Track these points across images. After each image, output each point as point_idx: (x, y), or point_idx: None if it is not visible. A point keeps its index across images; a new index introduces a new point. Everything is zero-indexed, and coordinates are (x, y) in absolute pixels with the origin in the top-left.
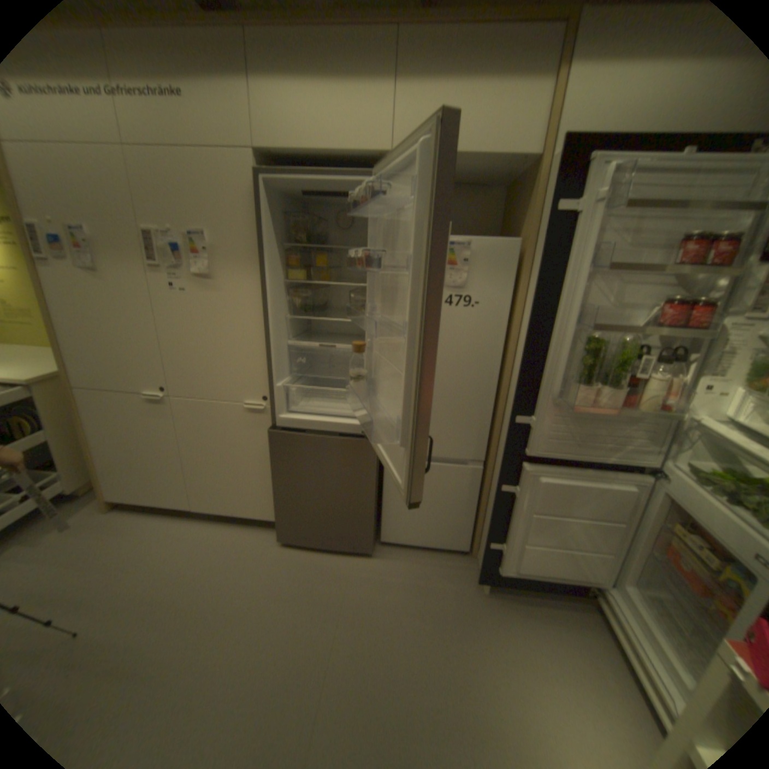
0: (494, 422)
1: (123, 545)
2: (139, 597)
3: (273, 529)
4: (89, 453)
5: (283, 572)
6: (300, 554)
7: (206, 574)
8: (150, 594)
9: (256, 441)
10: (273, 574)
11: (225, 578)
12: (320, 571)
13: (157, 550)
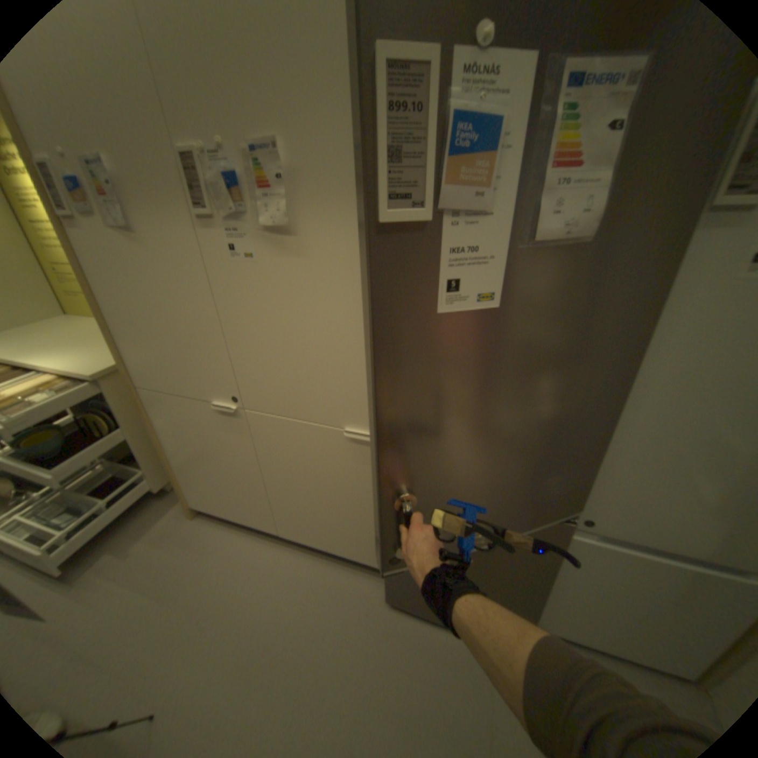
0: None
1: (207, 571)
2: (222, 665)
3: (377, 573)
4: (167, 460)
5: (397, 659)
6: (417, 628)
7: (299, 642)
8: (235, 664)
9: (360, 479)
10: (385, 661)
11: (323, 653)
12: (449, 669)
13: (243, 588)
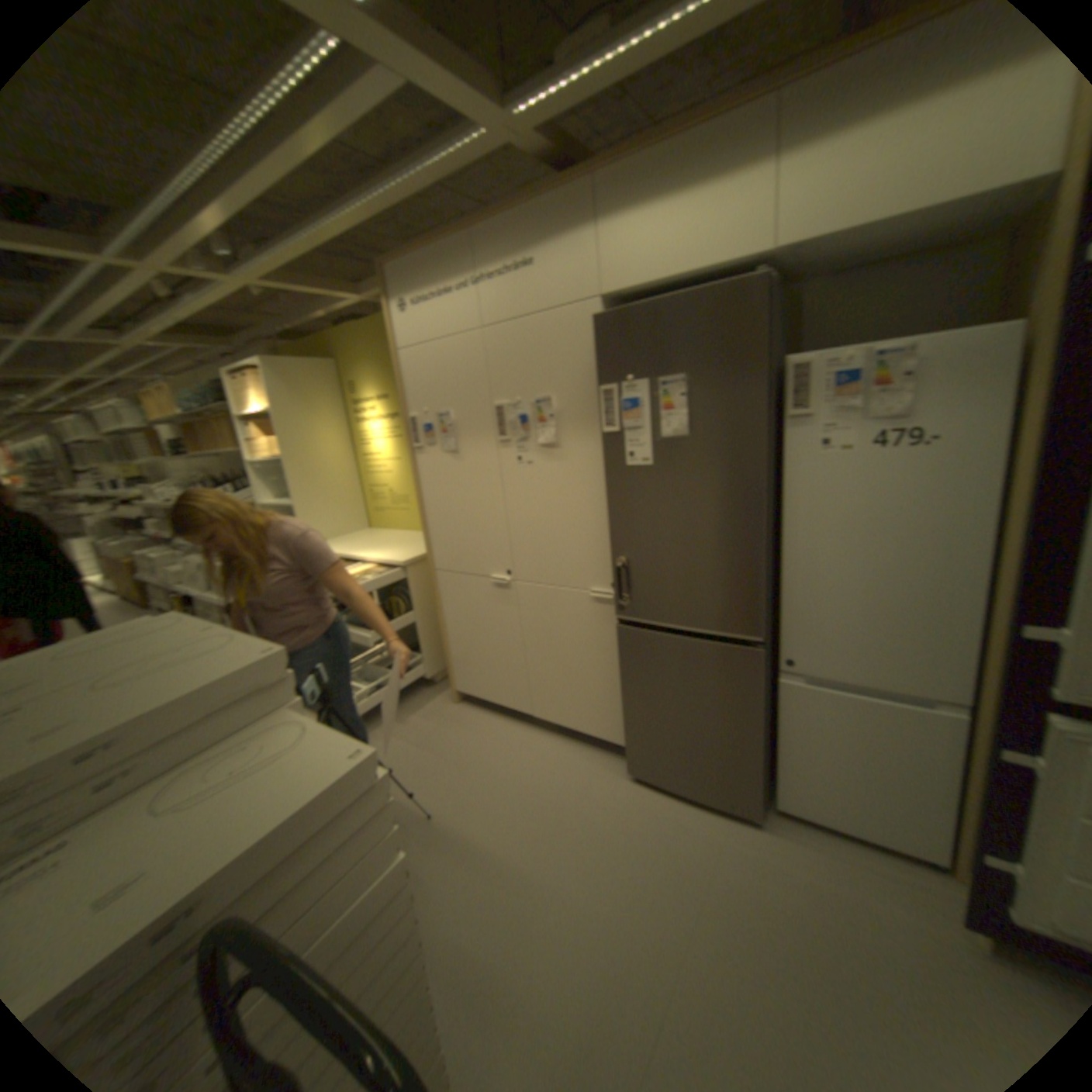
0: (989, 639)
1: (468, 740)
2: (480, 799)
3: (622, 758)
4: (444, 639)
5: (632, 816)
6: (655, 799)
7: (545, 793)
8: (491, 799)
9: (602, 640)
10: (620, 815)
11: (565, 803)
12: (682, 829)
13: (498, 754)
